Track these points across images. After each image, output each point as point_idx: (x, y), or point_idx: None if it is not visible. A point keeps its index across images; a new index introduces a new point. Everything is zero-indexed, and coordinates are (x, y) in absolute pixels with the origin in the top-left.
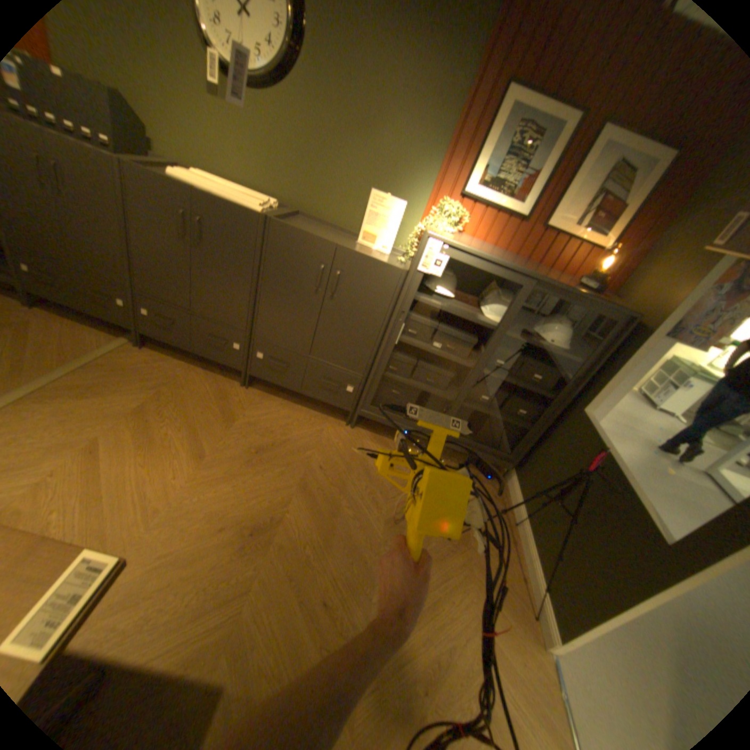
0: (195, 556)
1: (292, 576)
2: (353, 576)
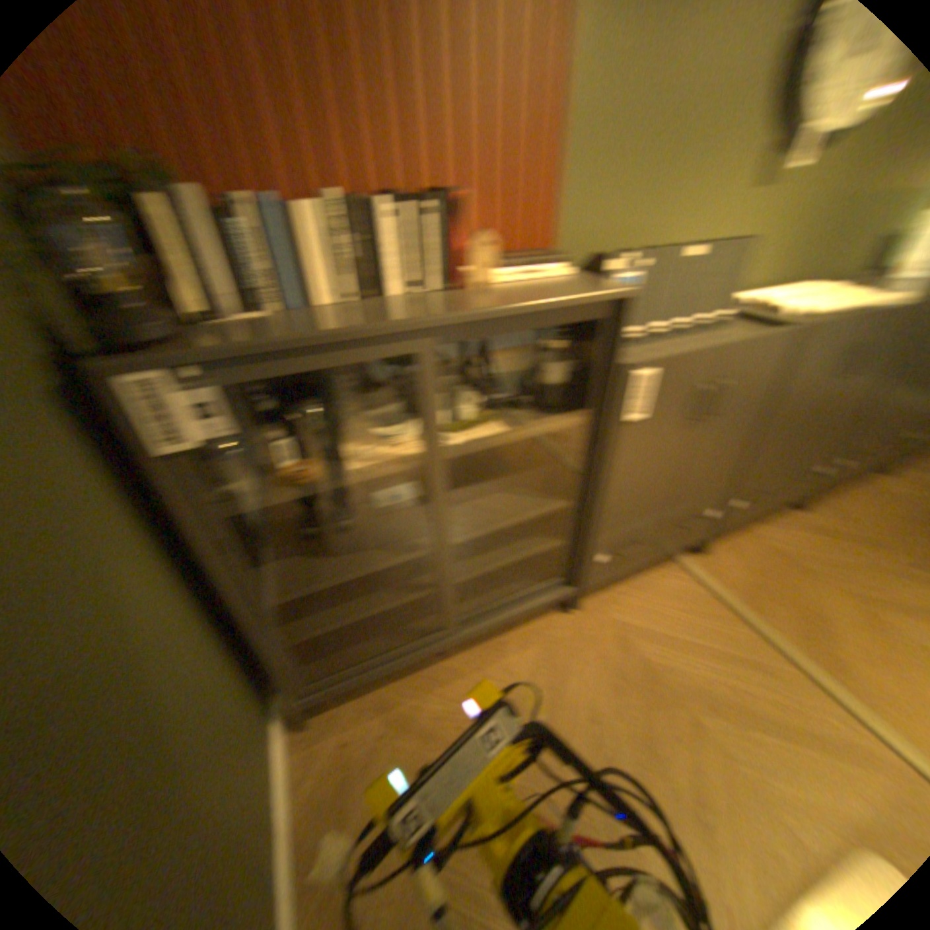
0: None
1: None
2: None
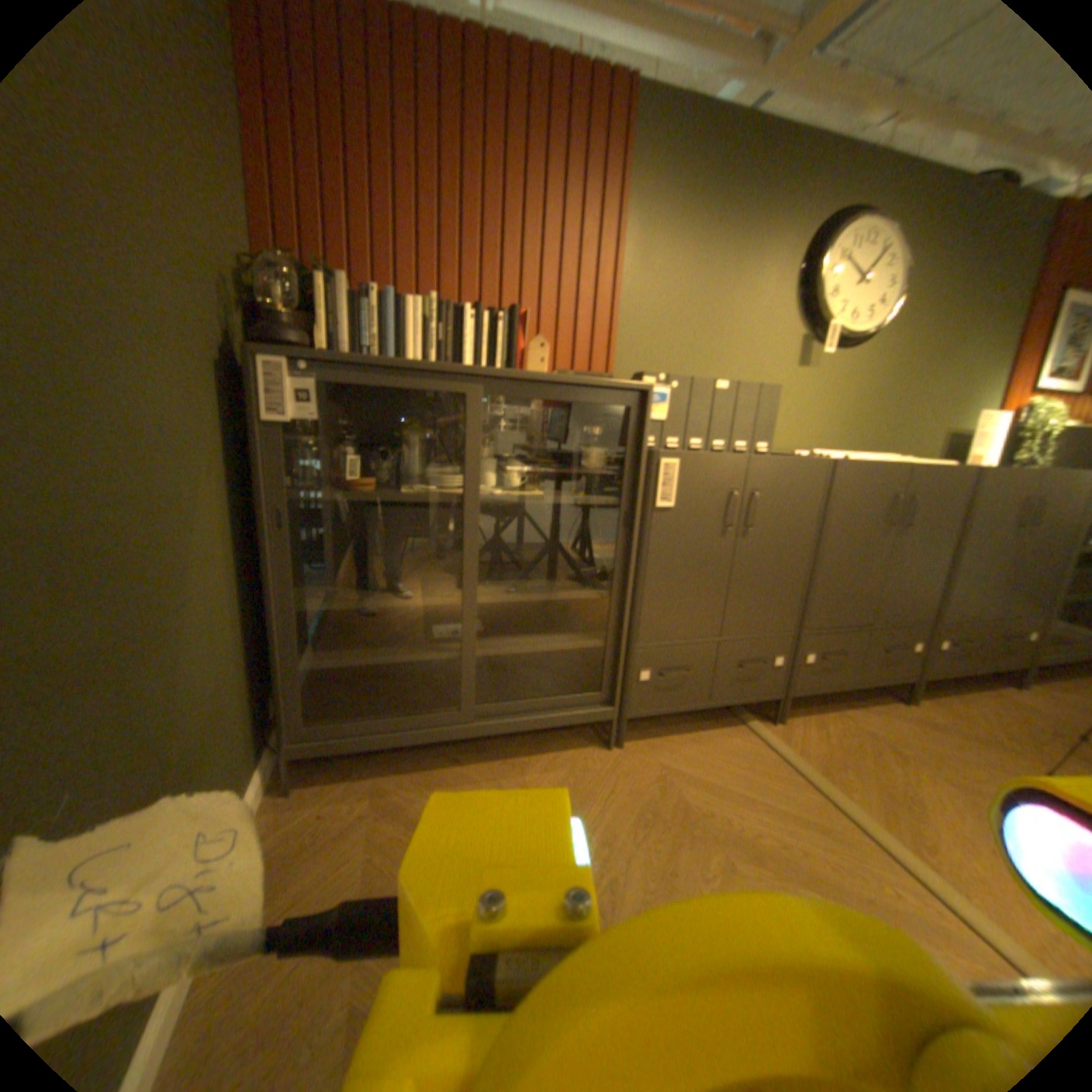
0: None
1: None
2: None
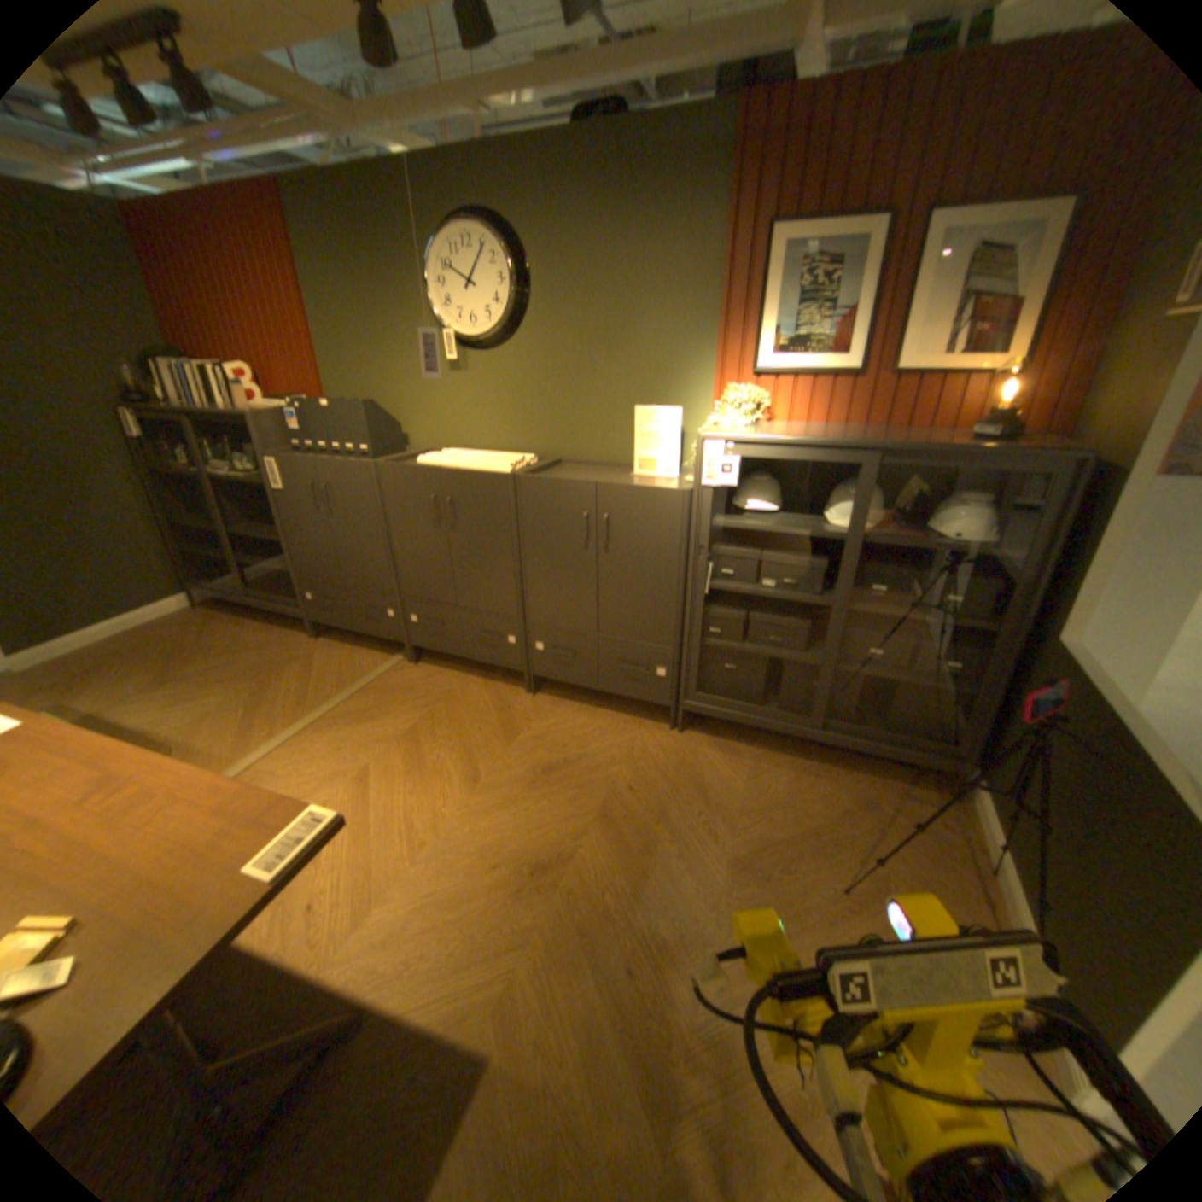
0: (463, 897)
1: (584, 931)
2: (676, 939)
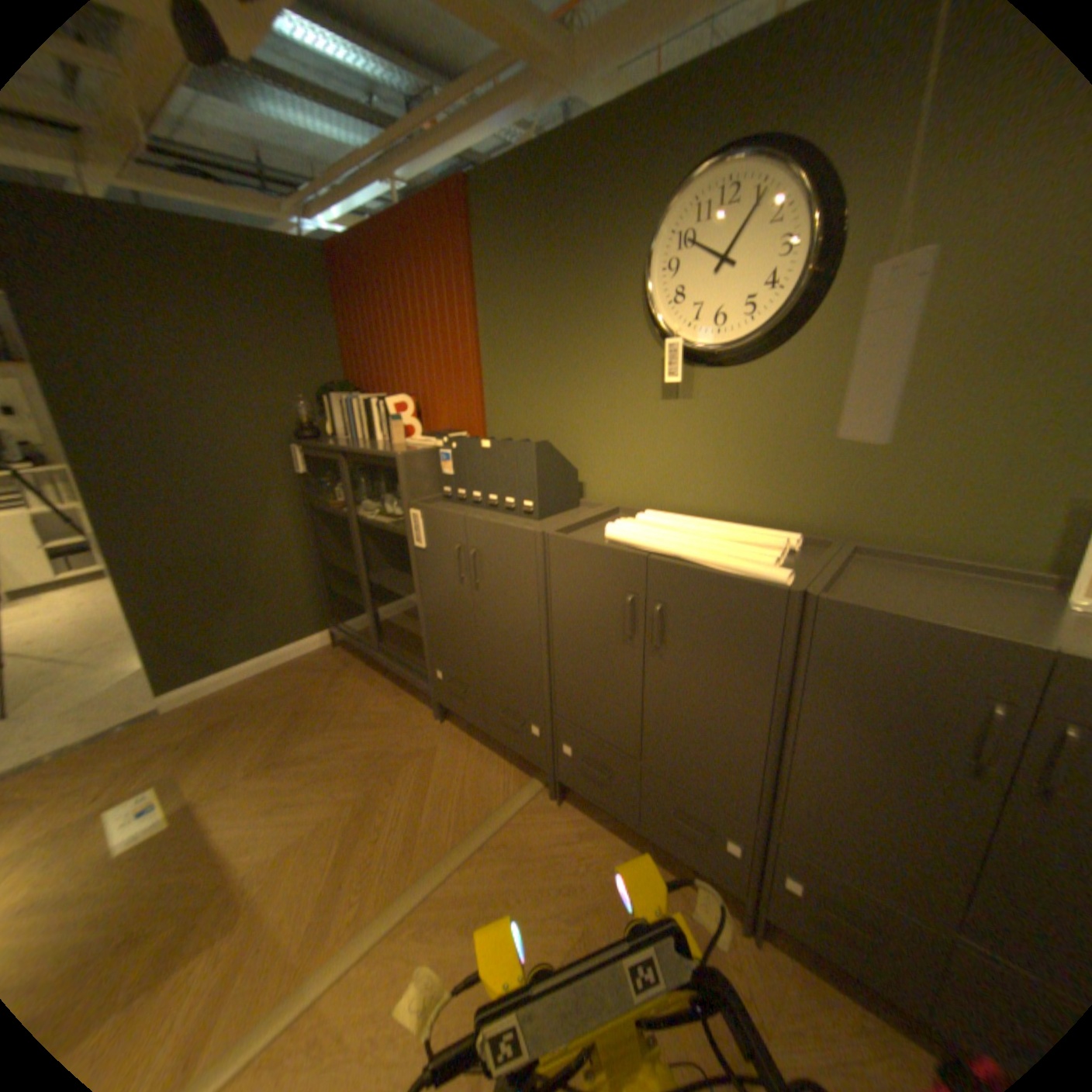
0: None
1: None
2: None
